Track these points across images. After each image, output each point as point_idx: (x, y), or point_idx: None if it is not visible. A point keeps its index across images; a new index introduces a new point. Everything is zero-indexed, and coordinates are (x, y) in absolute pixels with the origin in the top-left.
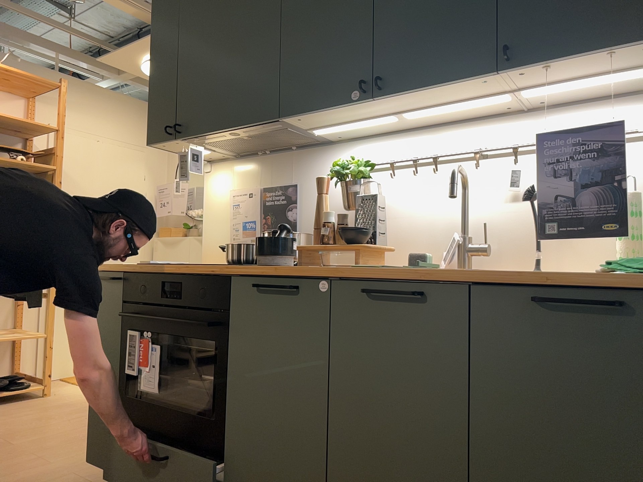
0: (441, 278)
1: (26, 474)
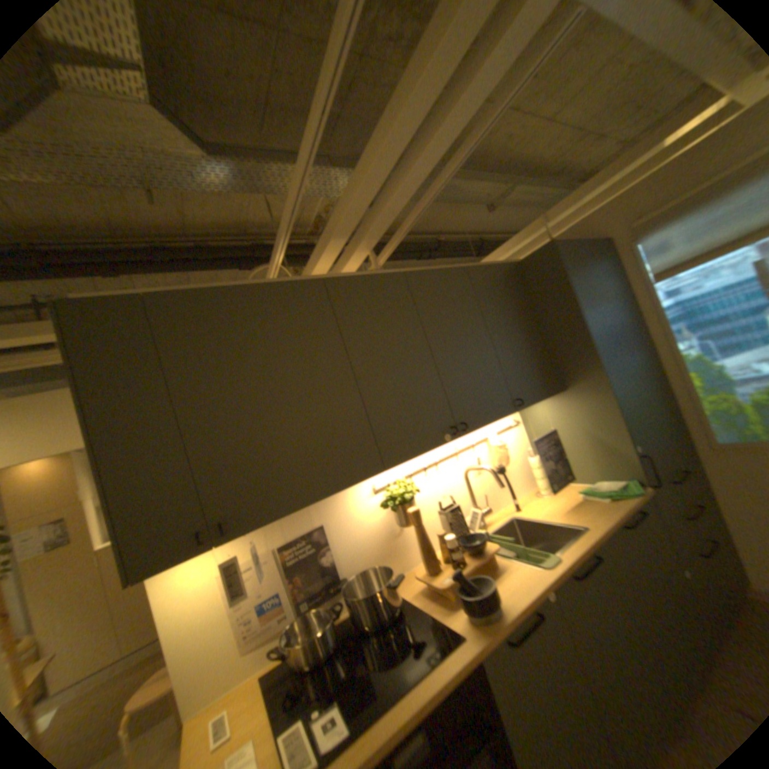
0: (600, 542)
1: None
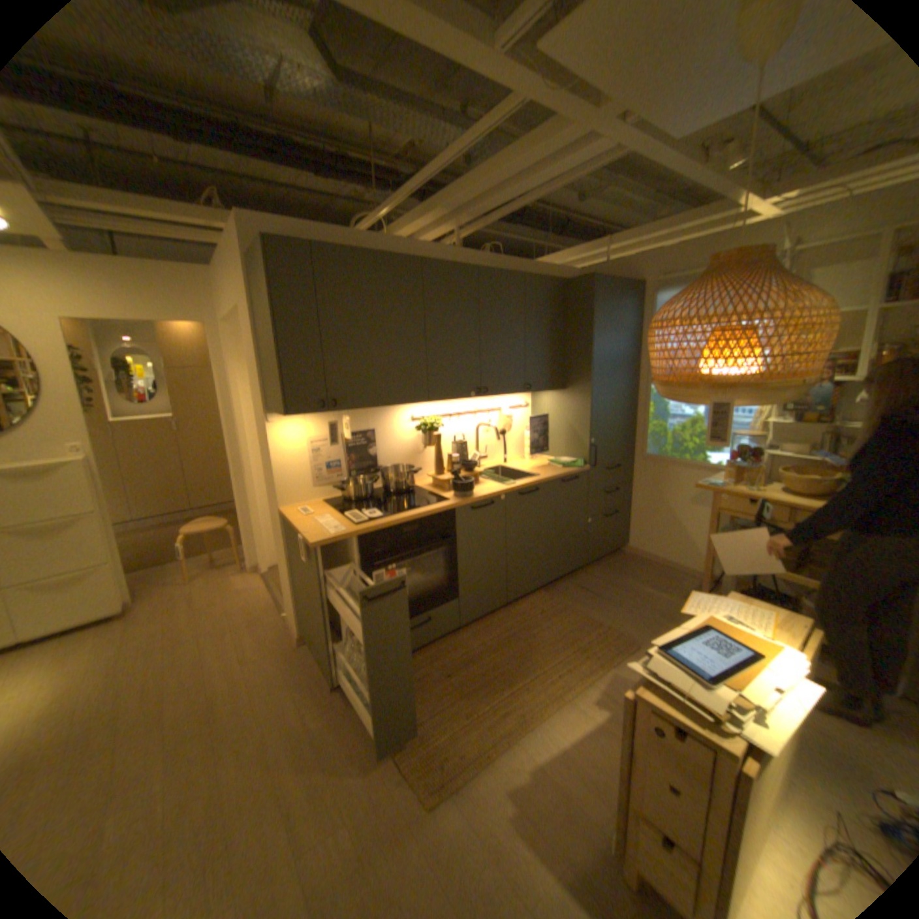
0: (541, 482)
1: (273, 754)
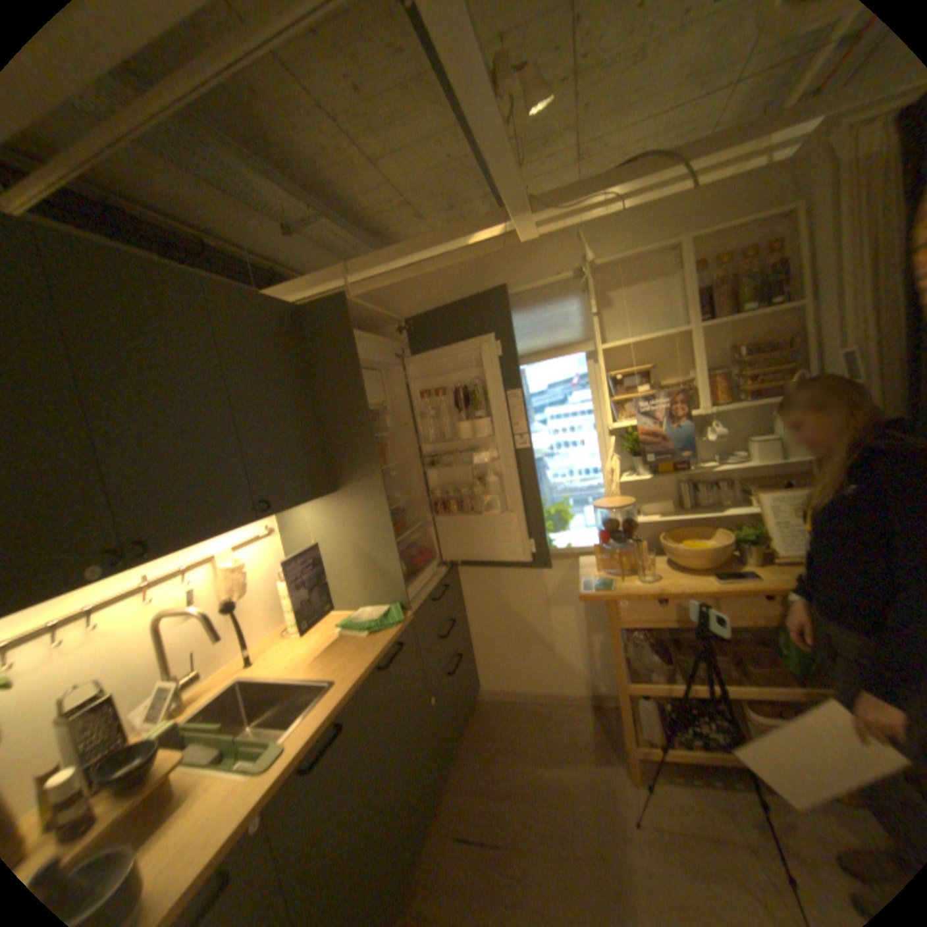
0: (343, 702)
1: None
